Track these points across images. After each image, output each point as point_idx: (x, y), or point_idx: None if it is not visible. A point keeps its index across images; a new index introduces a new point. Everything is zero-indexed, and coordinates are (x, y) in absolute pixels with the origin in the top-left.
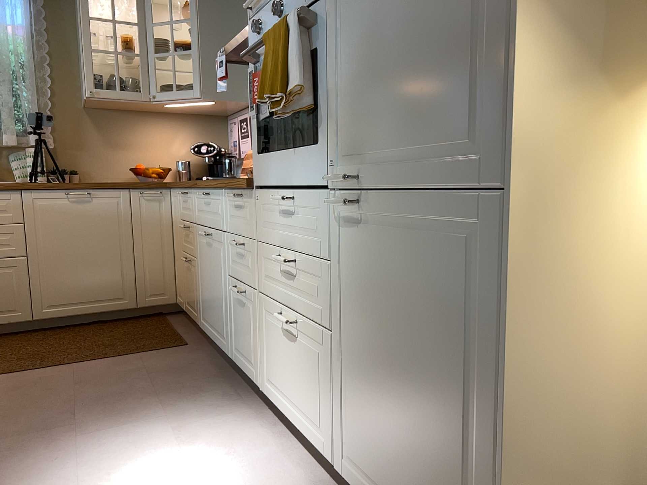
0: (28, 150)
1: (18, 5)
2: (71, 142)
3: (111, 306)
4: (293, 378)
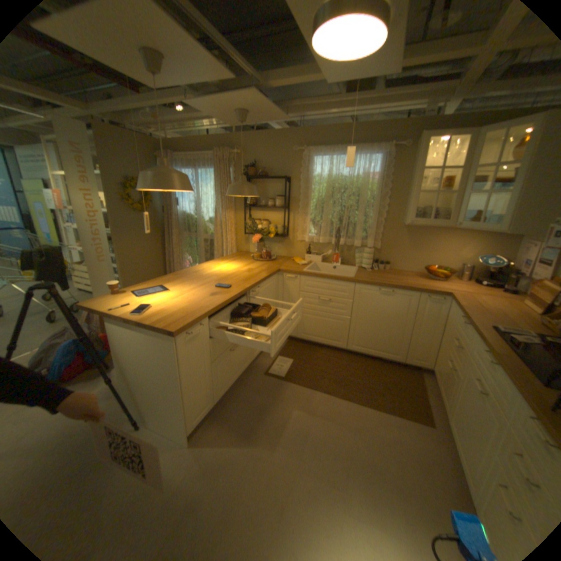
0: (365, 249)
1: (379, 160)
2: (391, 244)
3: (390, 358)
4: None
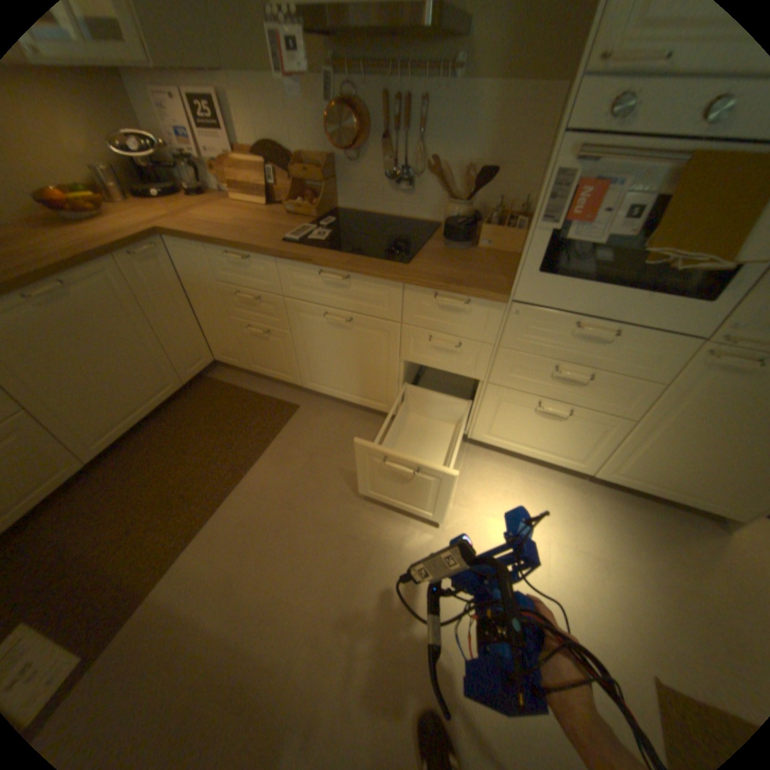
0: None
1: None
2: None
3: (160, 400)
4: (541, 435)
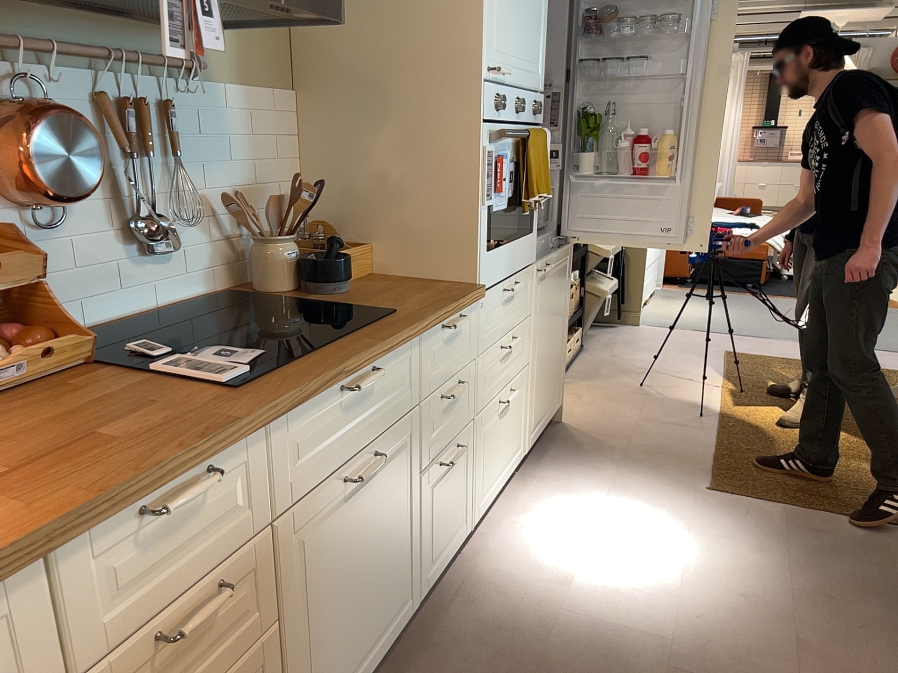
0: None
1: None
2: None
3: None
4: (504, 442)
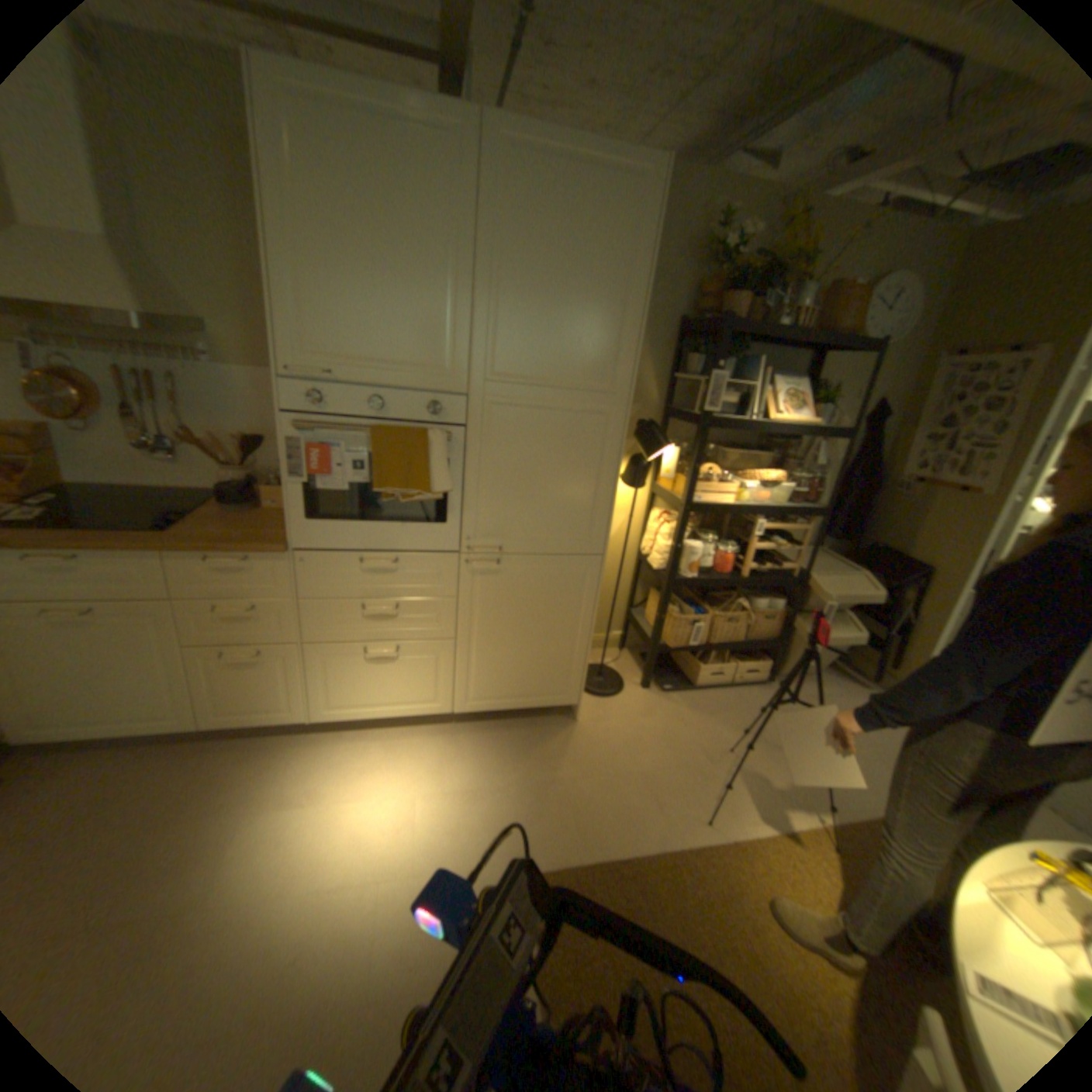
0: None
1: None
2: None
3: None
4: (385, 686)
